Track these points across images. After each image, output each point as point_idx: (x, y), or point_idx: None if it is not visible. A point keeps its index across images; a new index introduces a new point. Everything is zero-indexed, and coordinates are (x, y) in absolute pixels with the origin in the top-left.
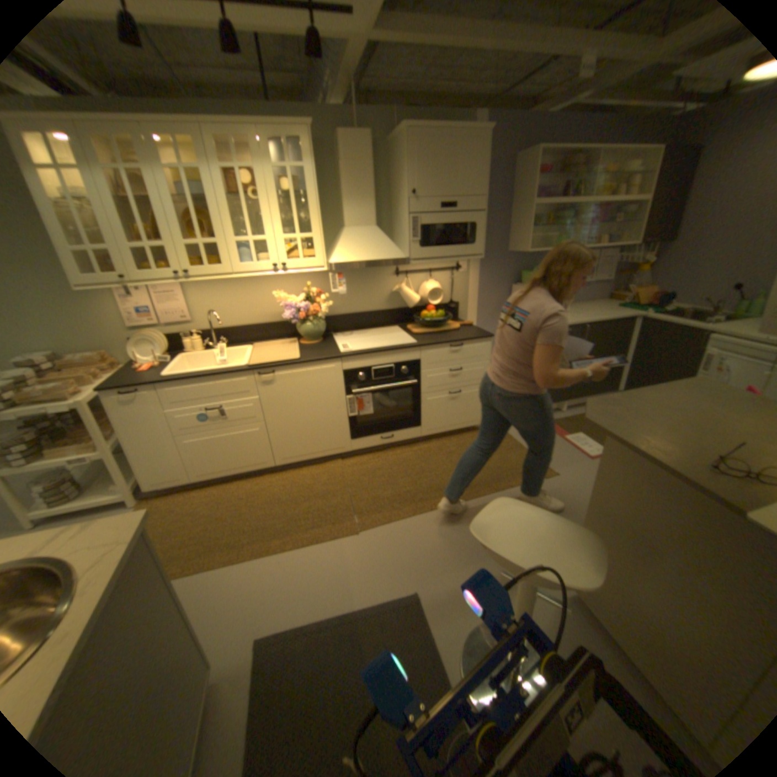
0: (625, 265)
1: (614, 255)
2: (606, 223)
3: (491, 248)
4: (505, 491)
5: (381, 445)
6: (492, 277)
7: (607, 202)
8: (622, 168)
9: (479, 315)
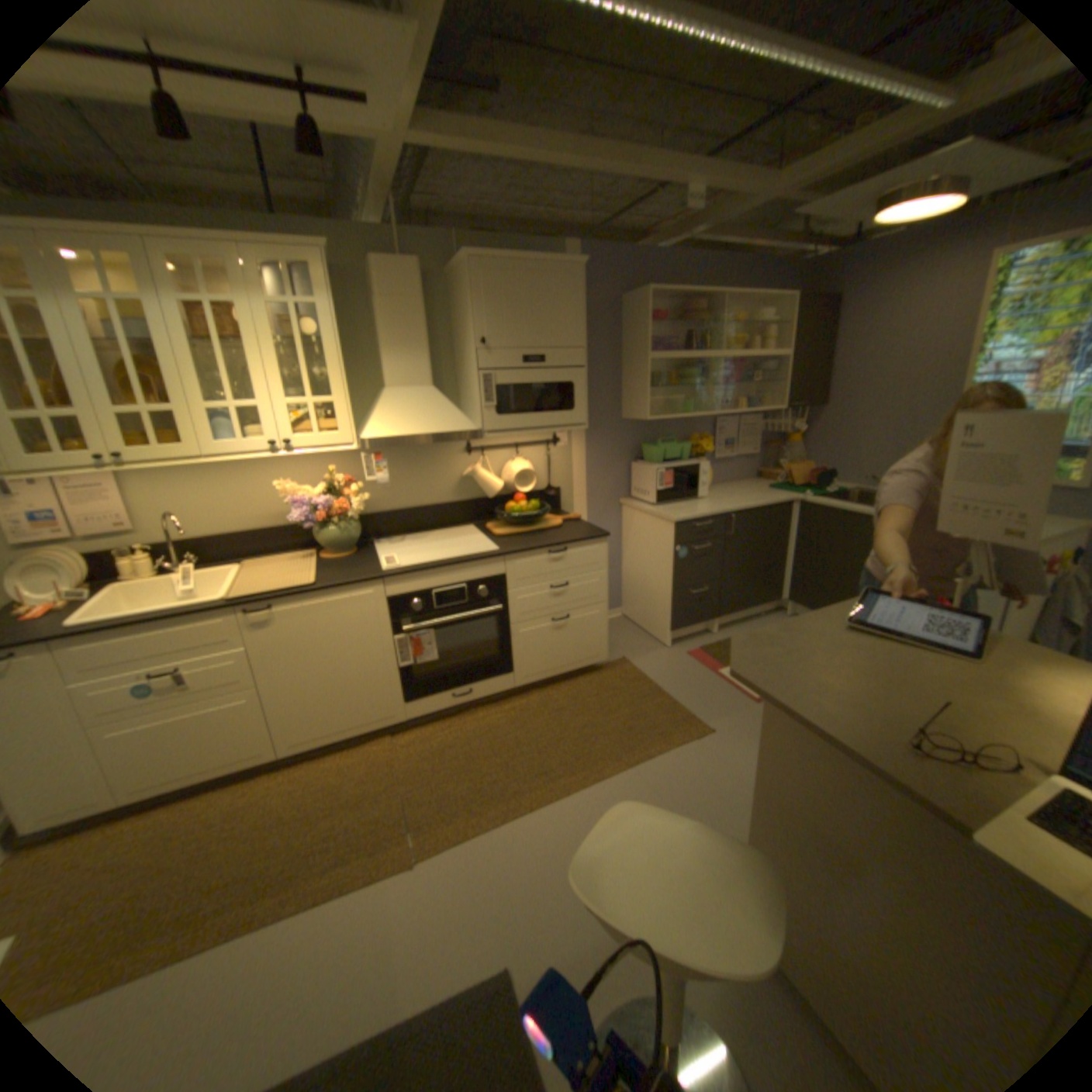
0: (772, 436)
1: (757, 424)
2: (743, 385)
3: (600, 416)
4: (642, 767)
5: (454, 708)
6: (604, 454)
7: (741, 358)
8: (754, 318)
9: (591, 506)
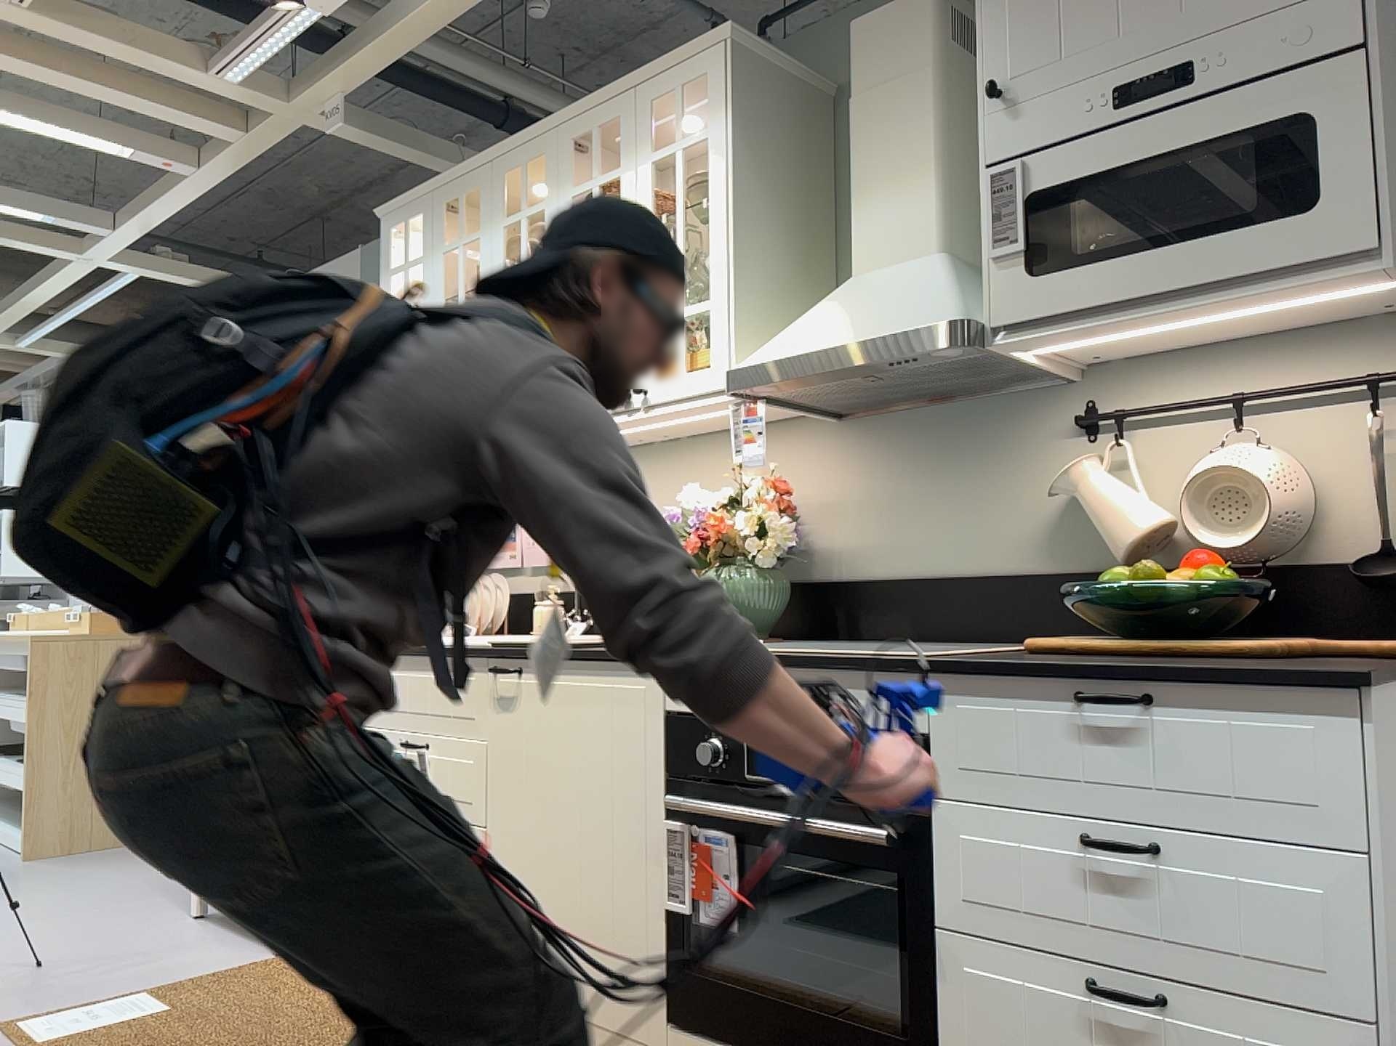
0: None
1: None
2: None
3: None
4: None
5: None
6: None
7: None
8: None
9: None
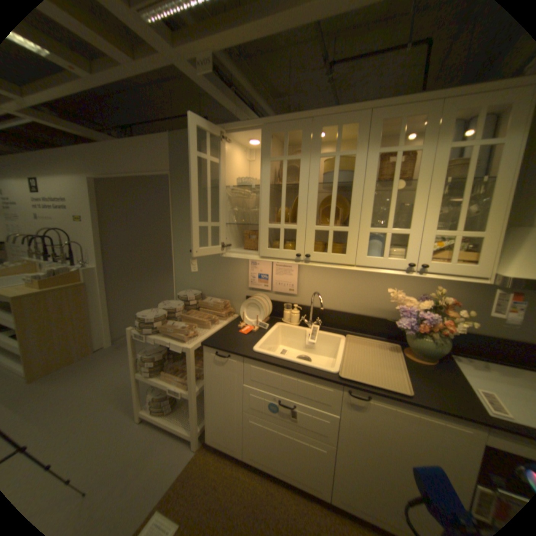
0: None
1: None
2: None
3: None
4: None
5: None
6: None
7: None
8: None
9: None
